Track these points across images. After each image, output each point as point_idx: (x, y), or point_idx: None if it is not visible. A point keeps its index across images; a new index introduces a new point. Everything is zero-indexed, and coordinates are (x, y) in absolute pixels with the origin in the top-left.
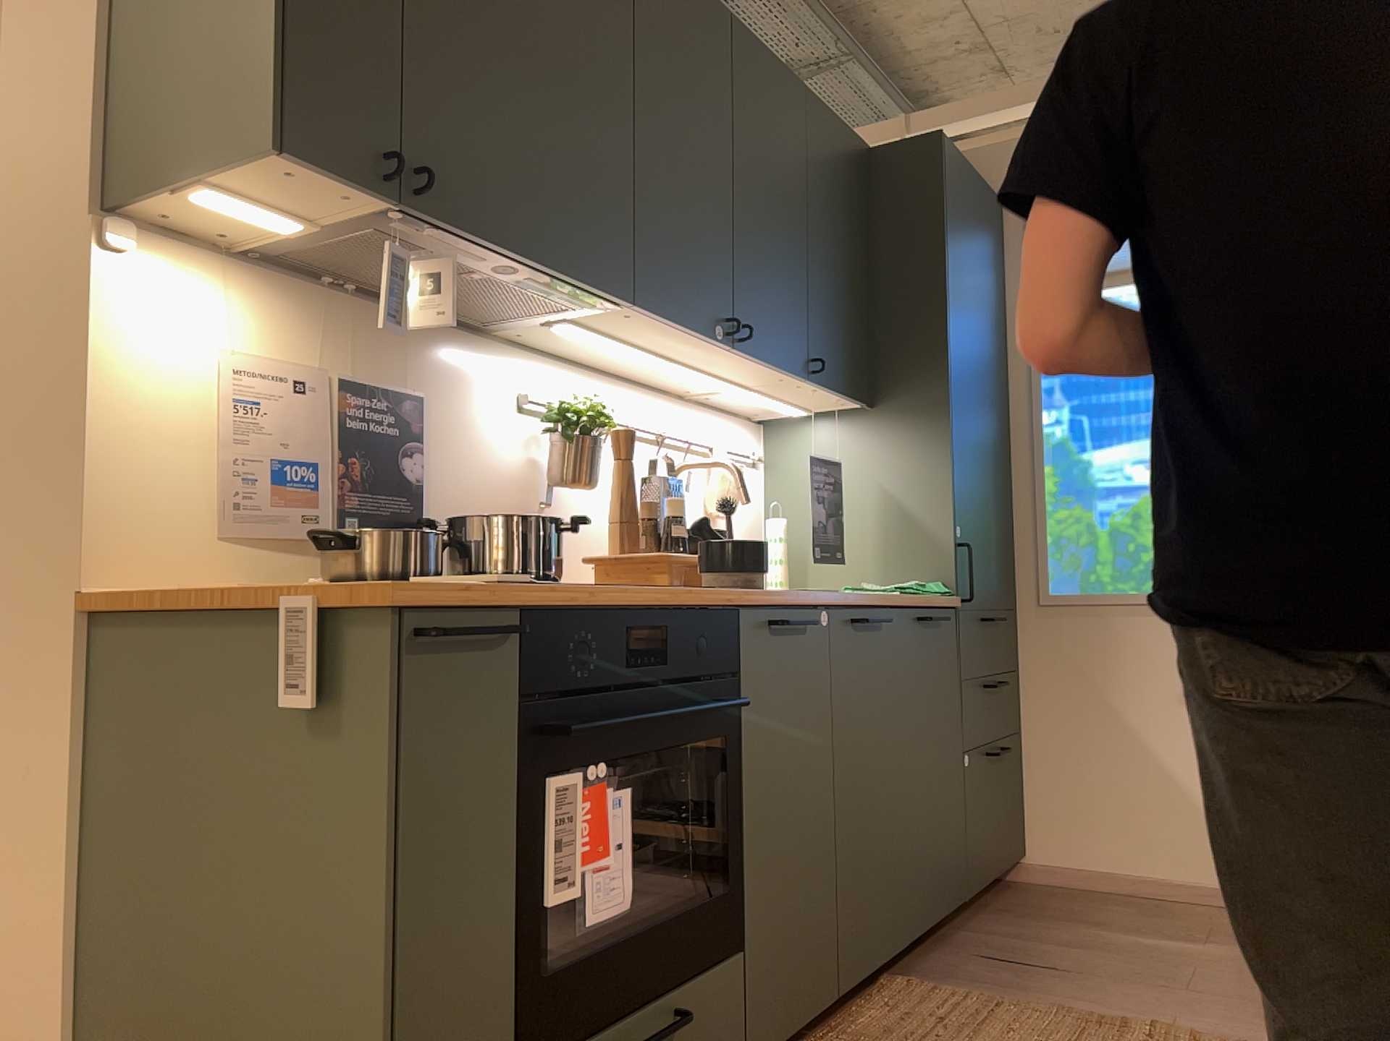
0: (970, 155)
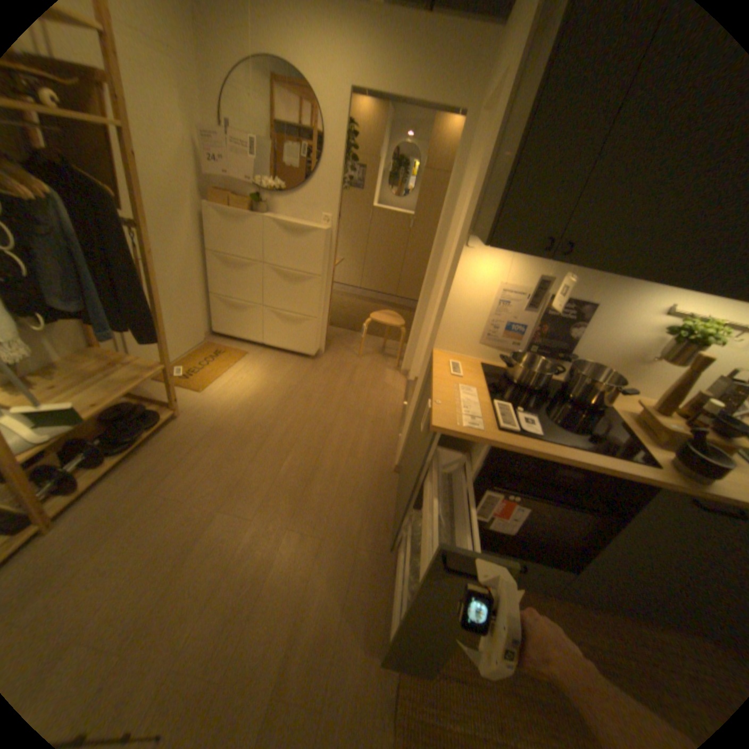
0: None
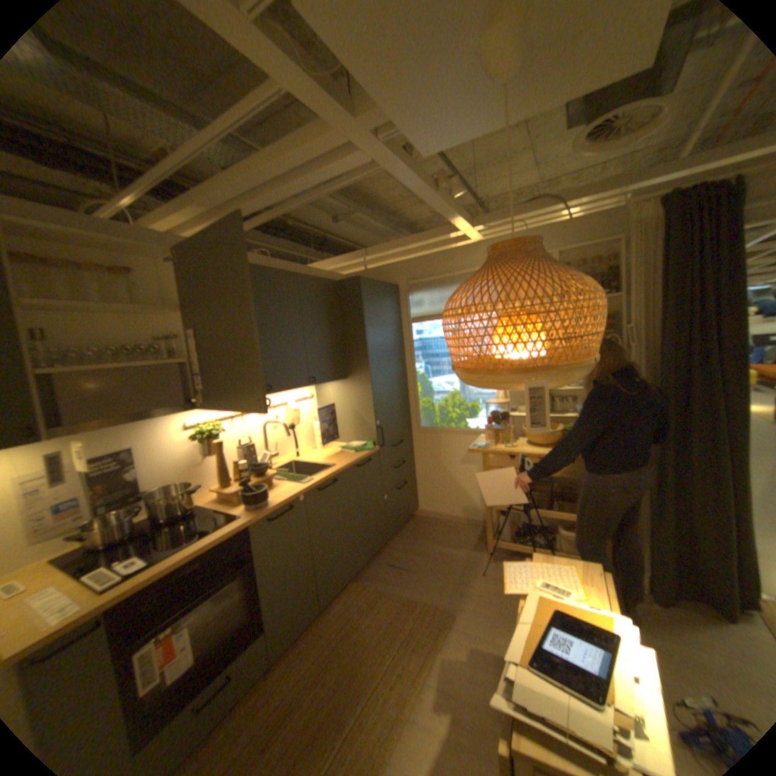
0: (386, 266)
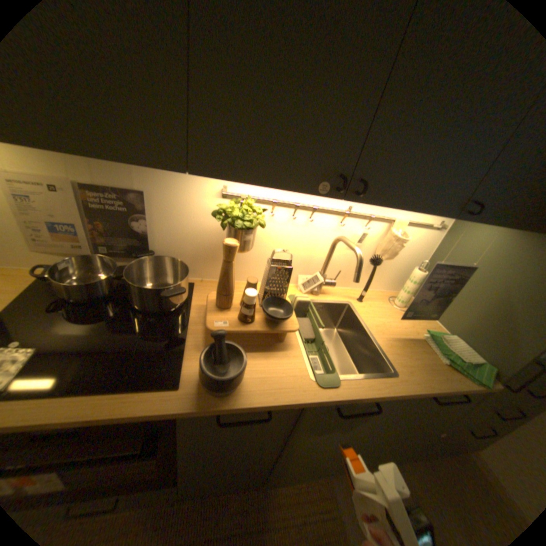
0: None
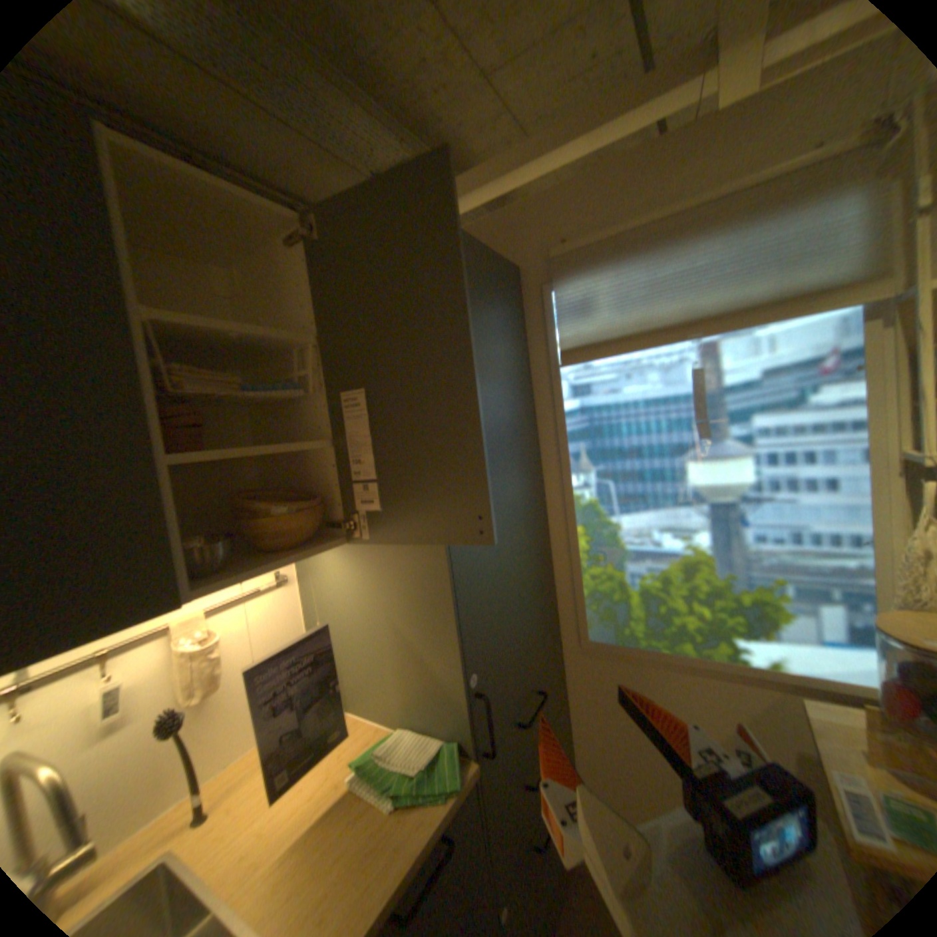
0: (488, 222)
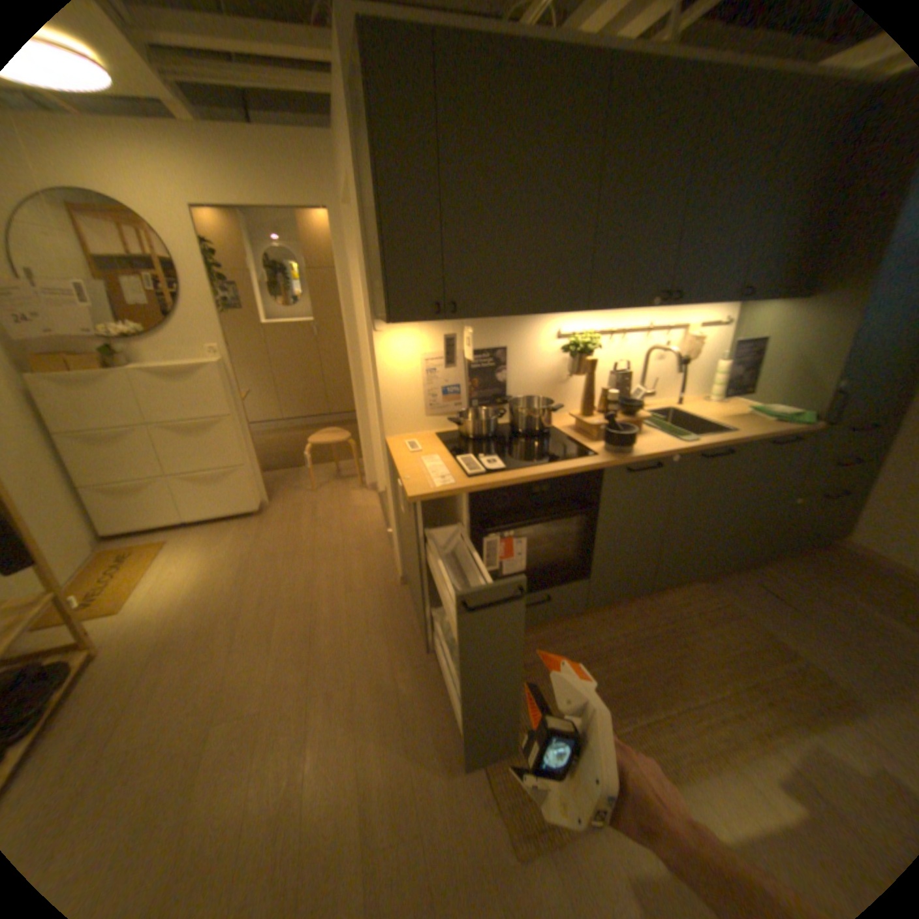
0: None
